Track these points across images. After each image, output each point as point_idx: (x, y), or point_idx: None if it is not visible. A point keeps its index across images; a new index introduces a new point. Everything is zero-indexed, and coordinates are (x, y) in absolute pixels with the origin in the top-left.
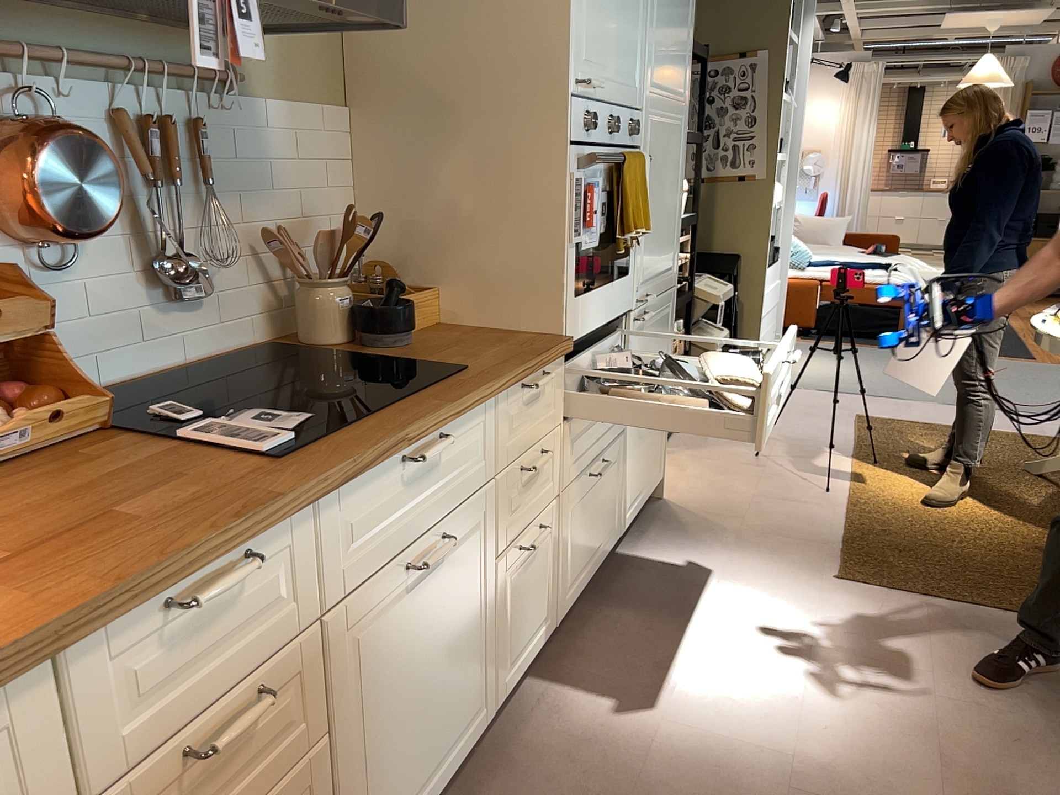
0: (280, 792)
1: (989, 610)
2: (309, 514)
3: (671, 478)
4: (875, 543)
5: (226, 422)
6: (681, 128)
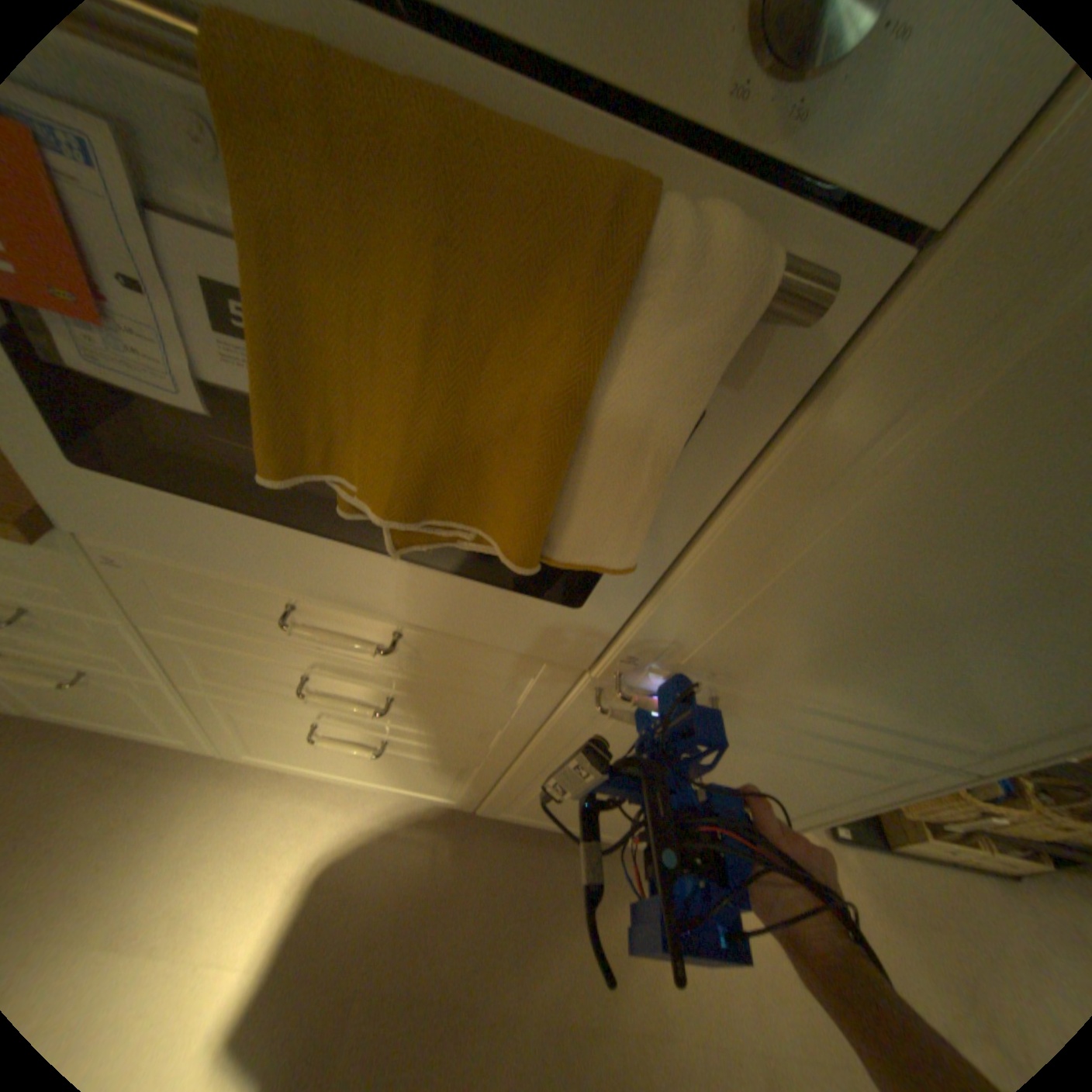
0: None
1: None
2: None
3: None
4: None
5: None
6: None
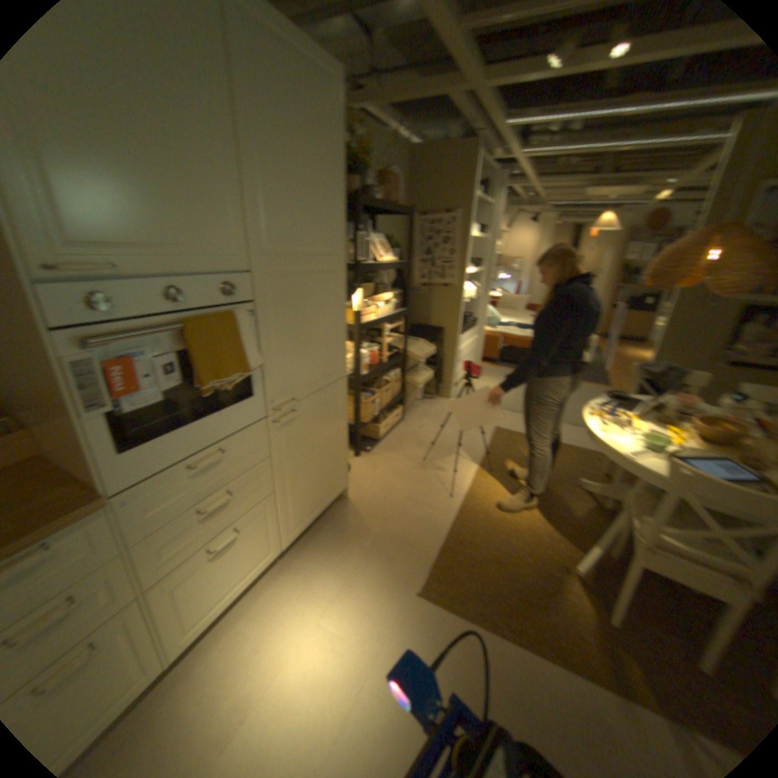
0: None
1: (514, 648)
2: None
3: (361, 480)
4: (461, 557)
5: None
6: (334, 271)
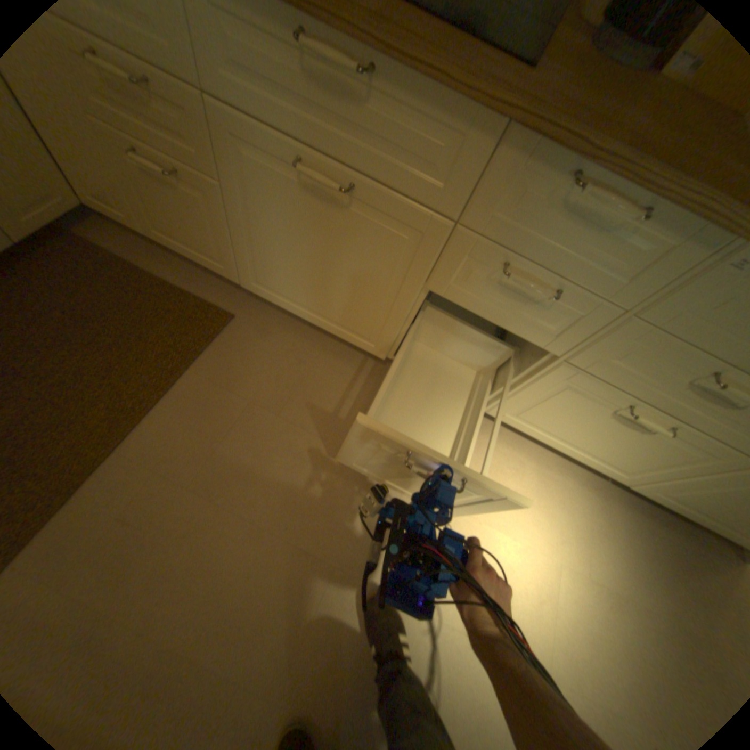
0: (180, 170)
1: None
2: None
3: None
4: None
5: None
6: None
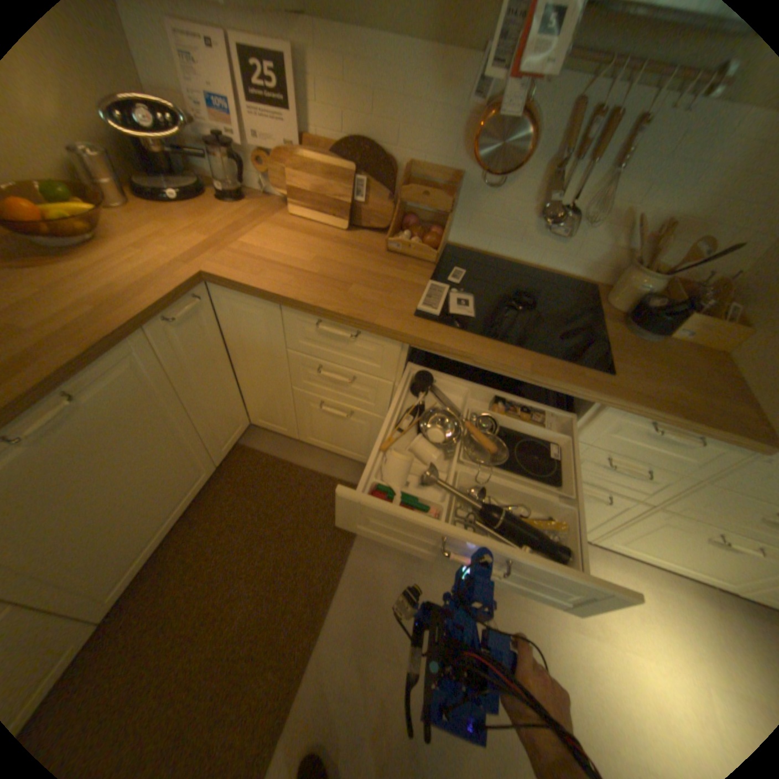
0: (357, 411)
1: None
2: (396, 343)
3: None
4: None
5: (445, 290)
6: None
